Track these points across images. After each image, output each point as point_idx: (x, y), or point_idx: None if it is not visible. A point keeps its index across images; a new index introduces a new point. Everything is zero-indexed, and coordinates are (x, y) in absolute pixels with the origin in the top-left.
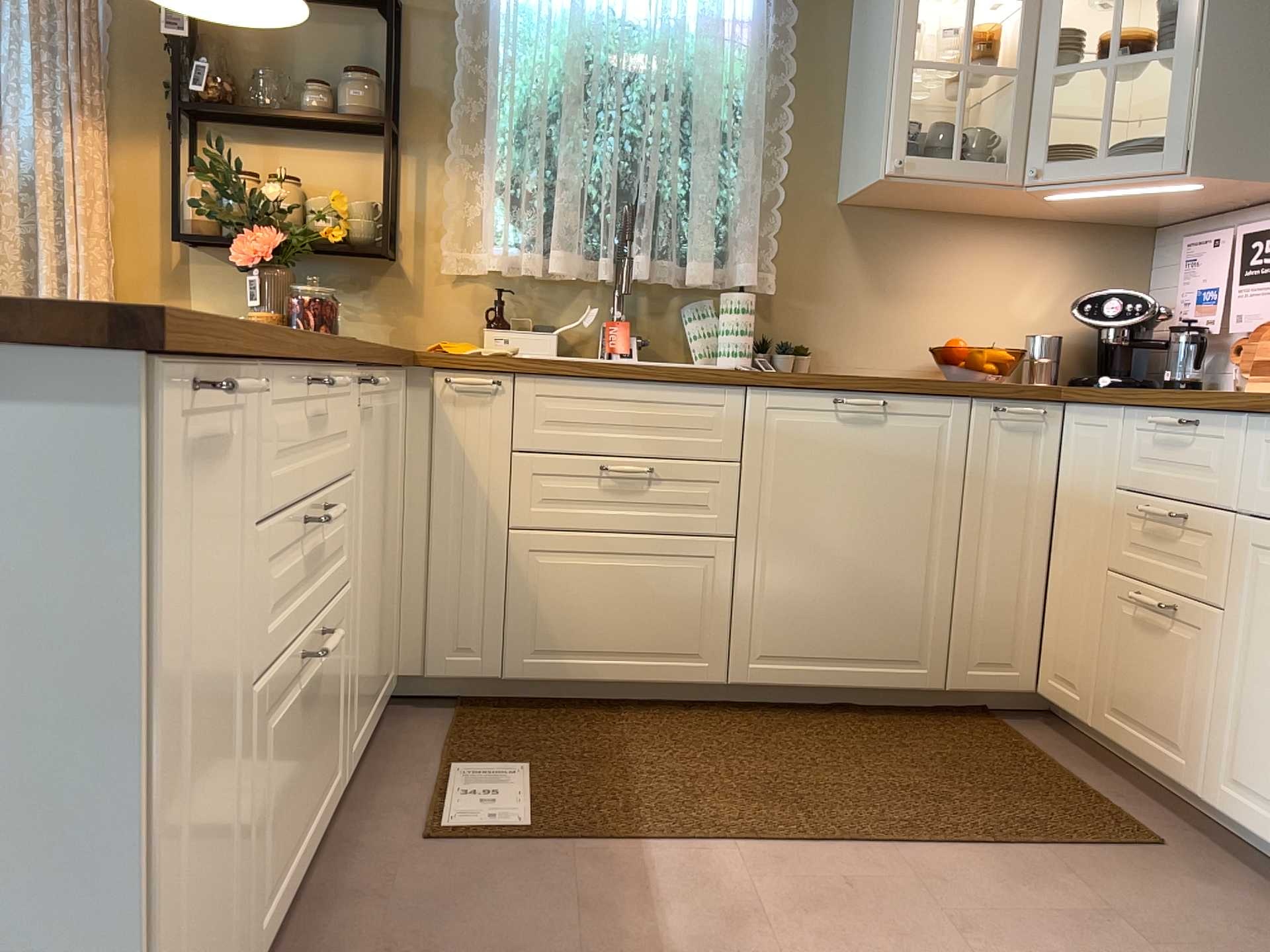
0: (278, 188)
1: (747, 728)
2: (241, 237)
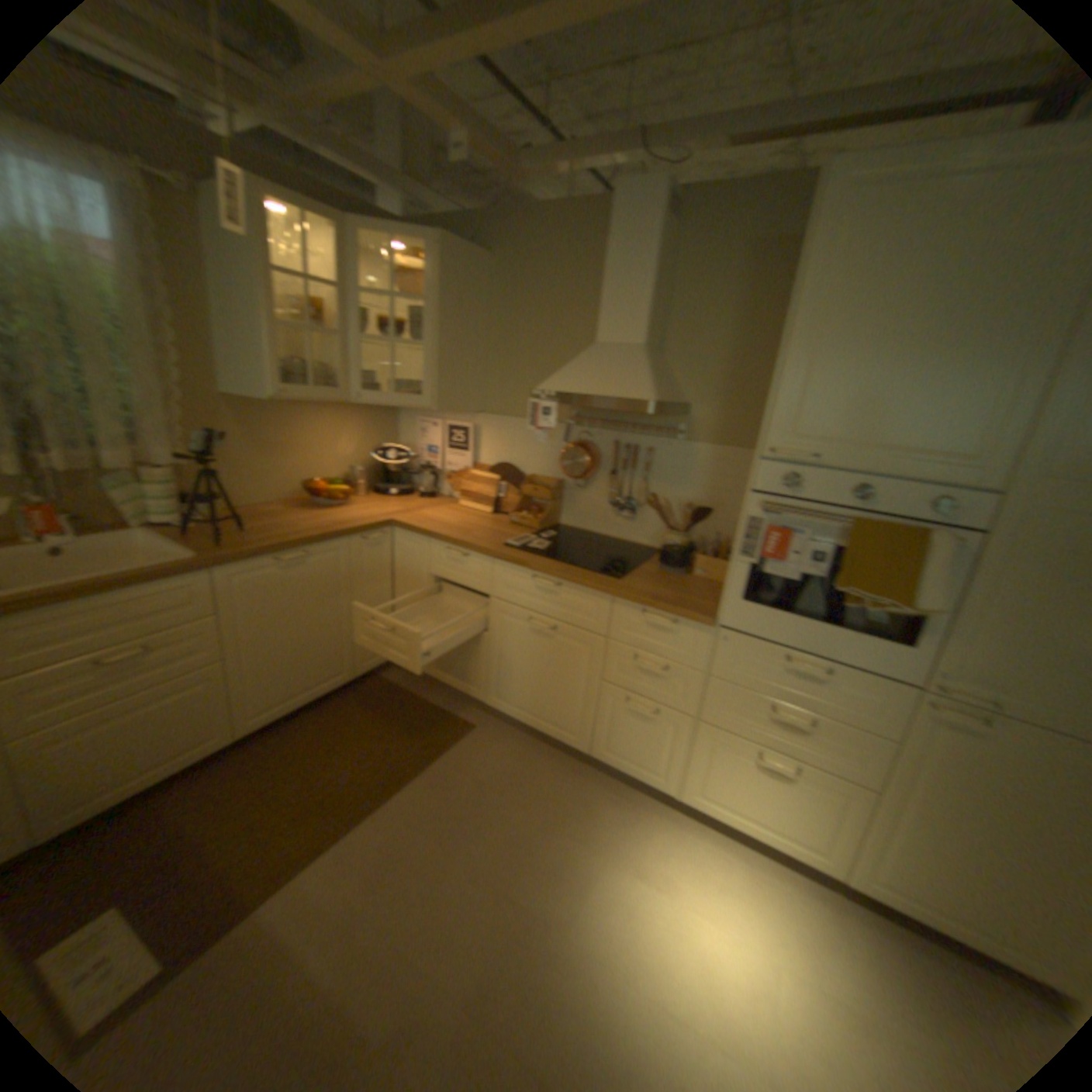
0: None
1: (254, 762)
2: None
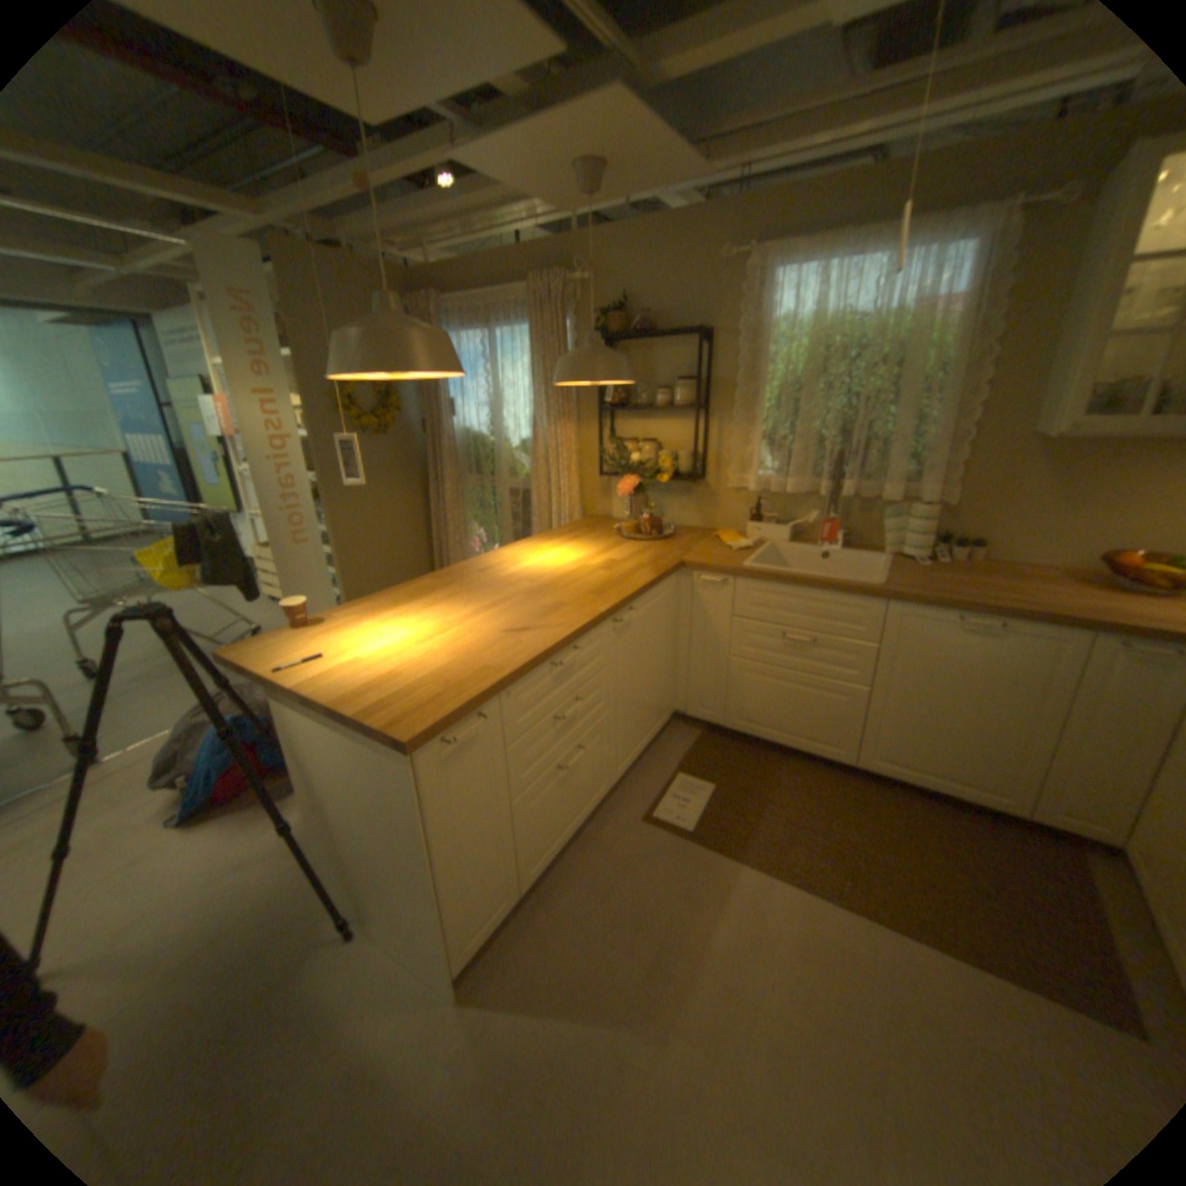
0: (639, 451)
1: (863, 797)
2: (621, 479)
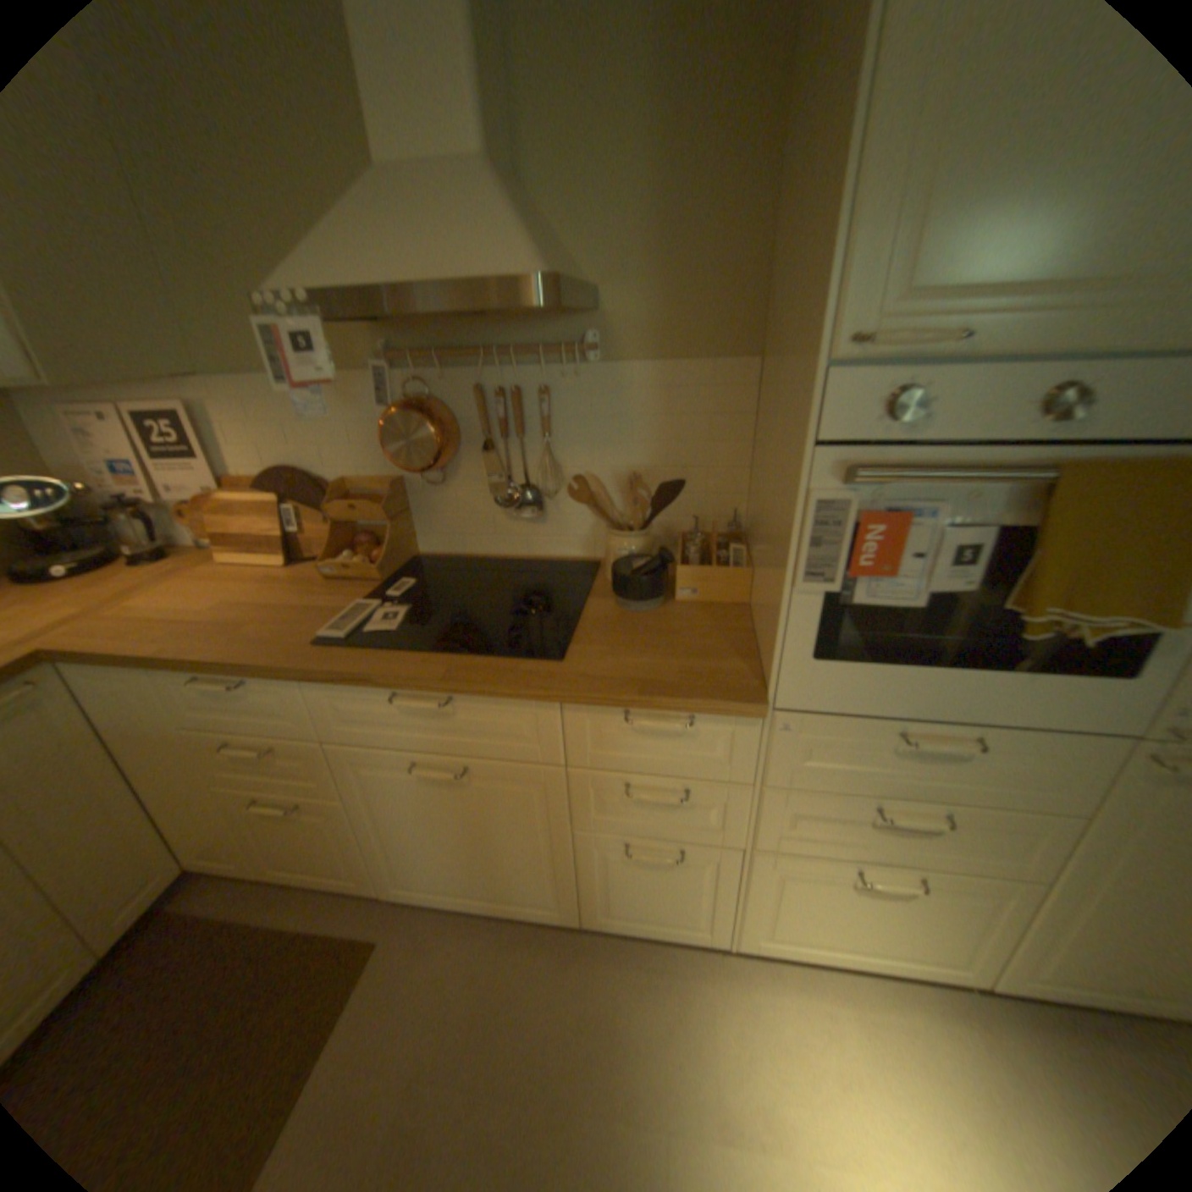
0: None
1: None
2: None
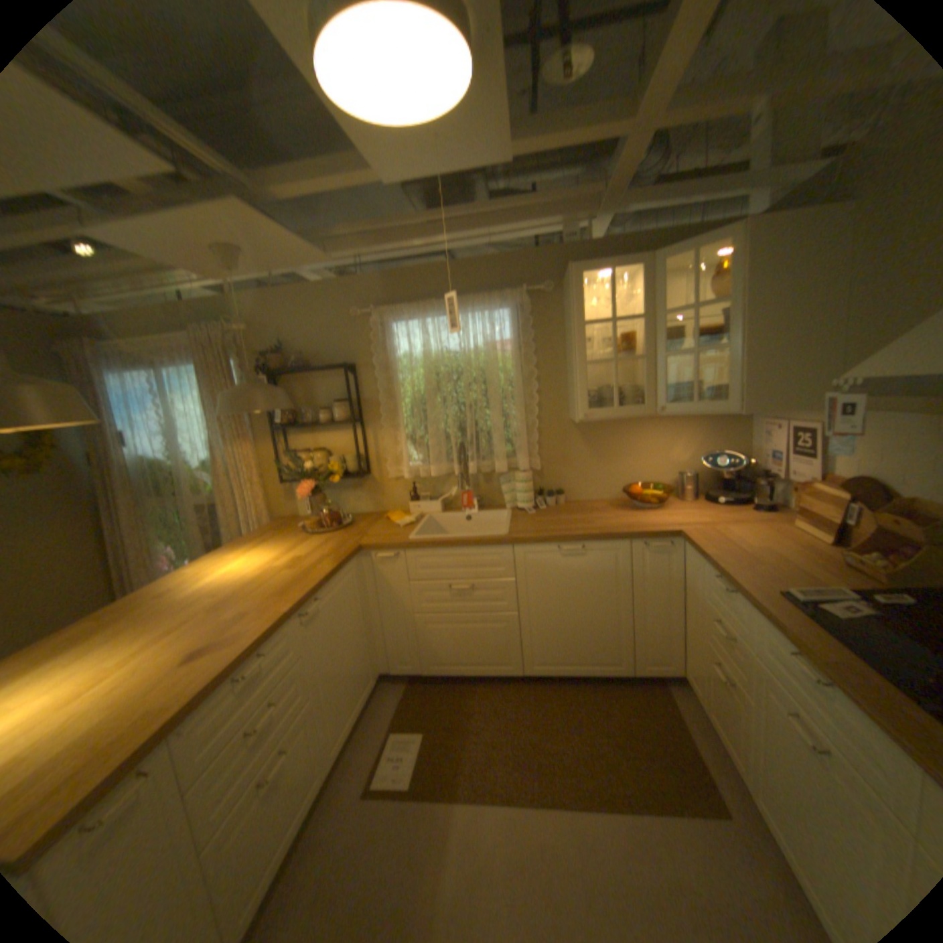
0: (311, 460)
1: (533, 700)
2: (299, 485)
